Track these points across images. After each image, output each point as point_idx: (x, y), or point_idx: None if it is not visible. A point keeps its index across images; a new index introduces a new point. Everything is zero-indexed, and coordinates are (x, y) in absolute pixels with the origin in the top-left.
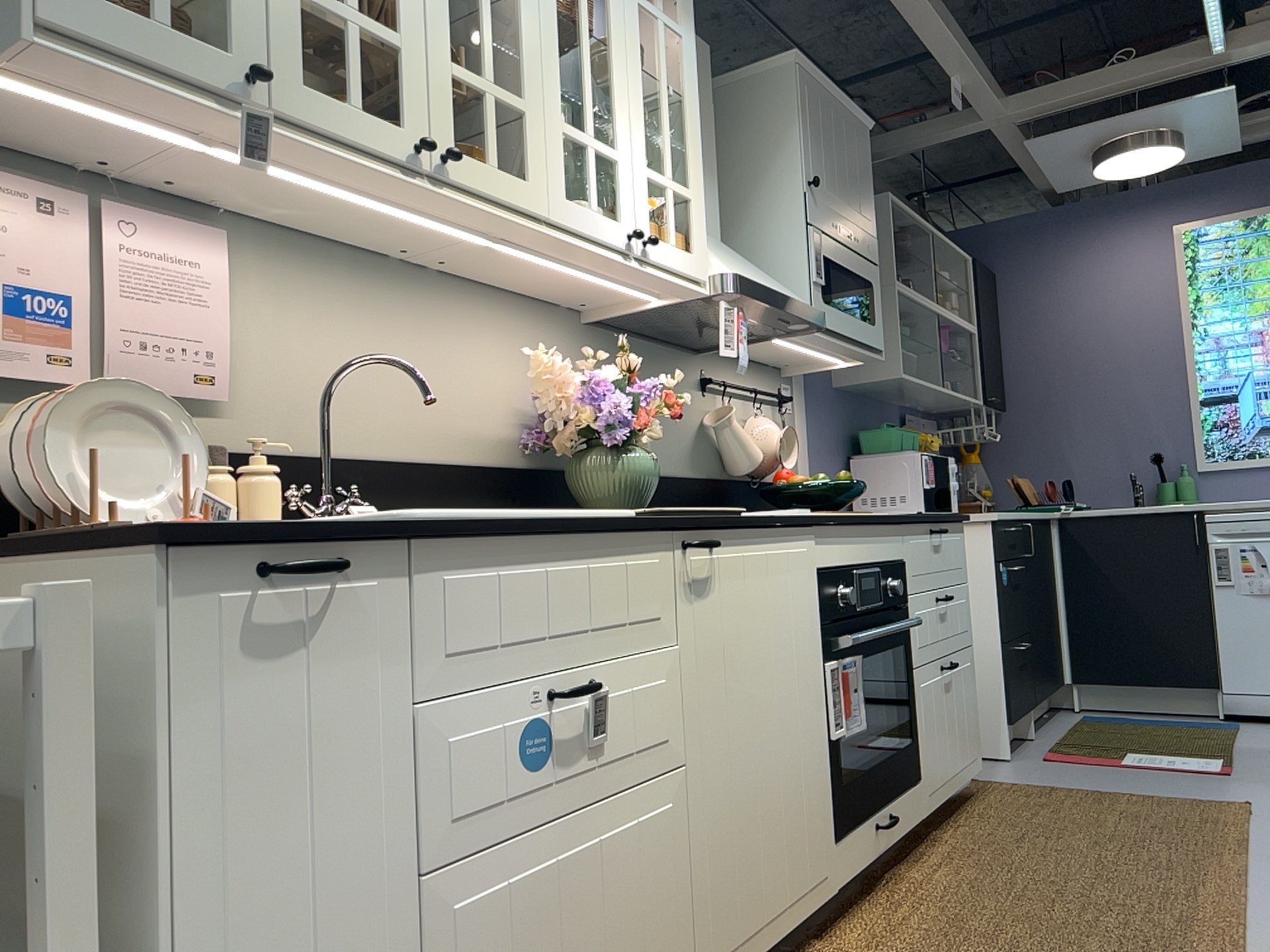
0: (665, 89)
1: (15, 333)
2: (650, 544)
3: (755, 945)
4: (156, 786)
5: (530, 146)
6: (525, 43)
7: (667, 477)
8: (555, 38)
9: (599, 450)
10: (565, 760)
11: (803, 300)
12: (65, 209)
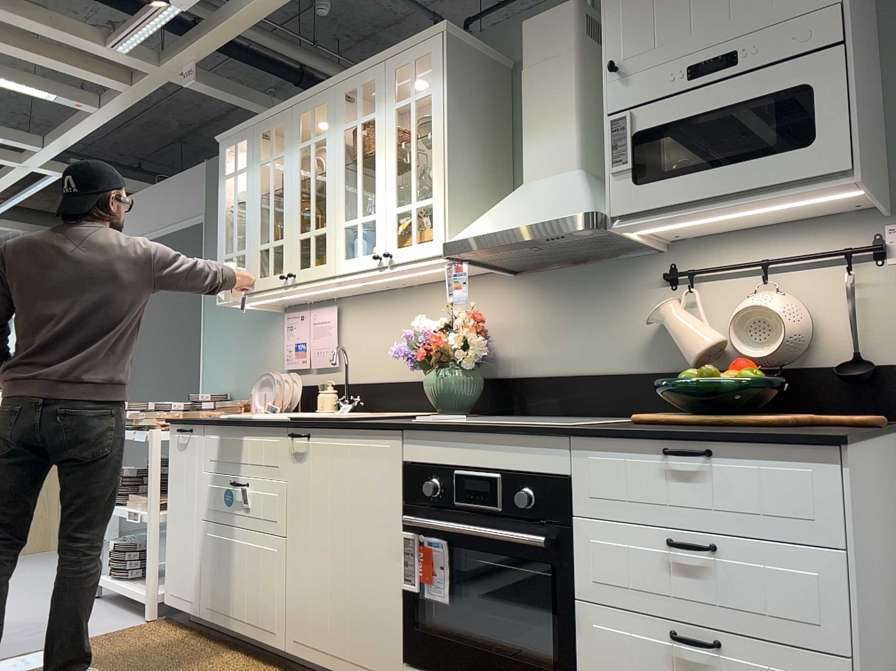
0: (412, 145)
1: (295, 356)
2: (275, 432)
3: (321, 658)
4: (169, 472)
5: (326, 246)
6: (327, 199)
7: (599, 375)
8: (341, 182)
9: (428, 372)
10: (237, 507)
11: (570, 209)
12: (304, 316)
